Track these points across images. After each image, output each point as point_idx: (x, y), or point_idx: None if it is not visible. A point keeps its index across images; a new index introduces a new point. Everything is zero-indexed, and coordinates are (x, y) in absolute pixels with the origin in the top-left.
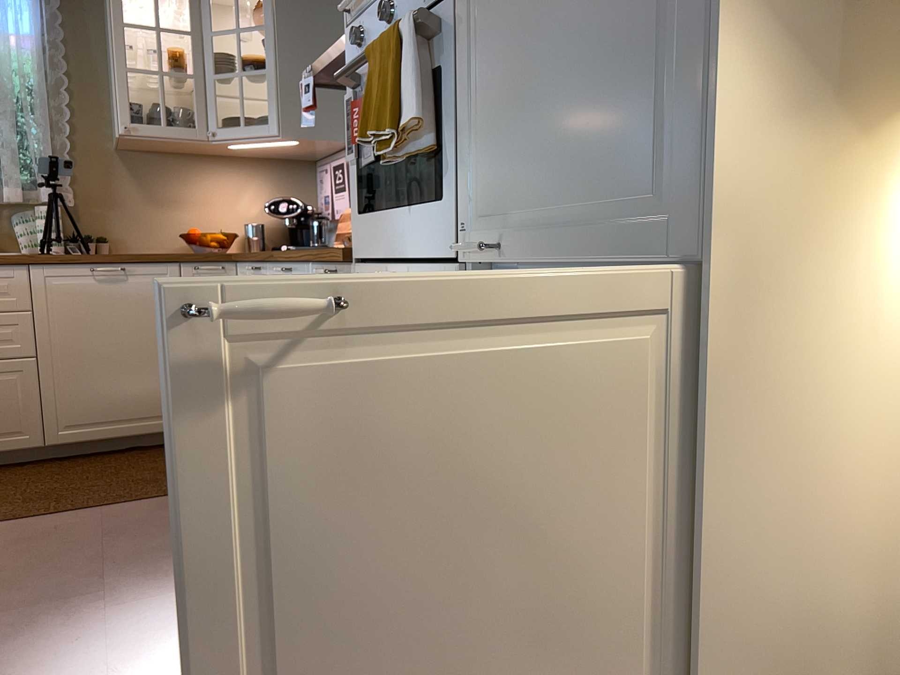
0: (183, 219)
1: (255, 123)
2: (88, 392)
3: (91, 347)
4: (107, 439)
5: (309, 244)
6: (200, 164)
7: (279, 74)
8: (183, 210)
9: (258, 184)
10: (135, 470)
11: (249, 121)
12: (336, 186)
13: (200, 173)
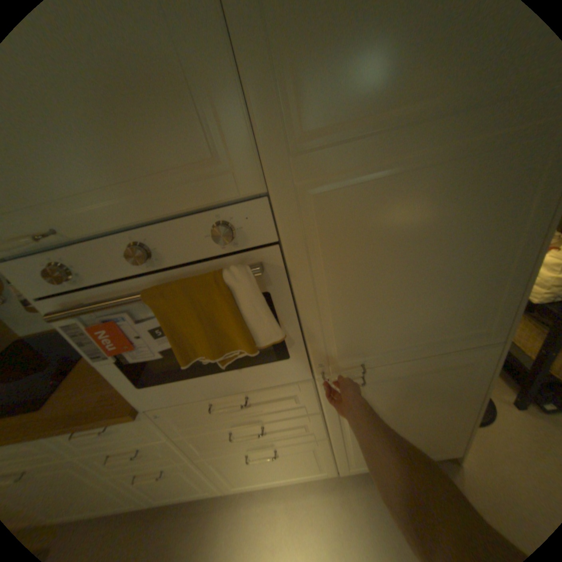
0: None
1: None
2: None
3: None
4: None
5: None
6: None
7: None
8: None
9: None
10: None
11: None
12: None
13: None
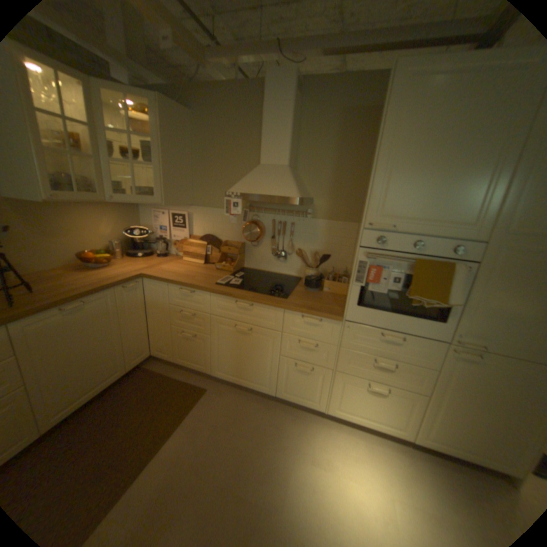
0: (65, 243)
1: (120, 185)
2: (67, 386)
3: (65, 359)
4: (82, 405)
5: (145, 249)
6: (72, 206)
7: (158, 167)
8: (64, 237)
9: (109, 216)
10: (123, 415)
11: (118, 184)
12: (174, 224)
13: (73, 212)
